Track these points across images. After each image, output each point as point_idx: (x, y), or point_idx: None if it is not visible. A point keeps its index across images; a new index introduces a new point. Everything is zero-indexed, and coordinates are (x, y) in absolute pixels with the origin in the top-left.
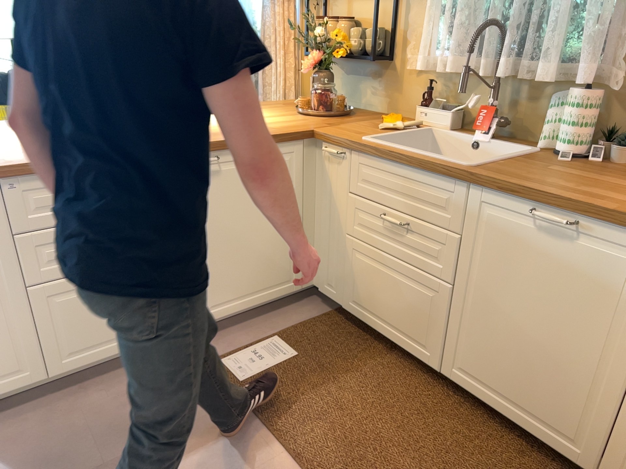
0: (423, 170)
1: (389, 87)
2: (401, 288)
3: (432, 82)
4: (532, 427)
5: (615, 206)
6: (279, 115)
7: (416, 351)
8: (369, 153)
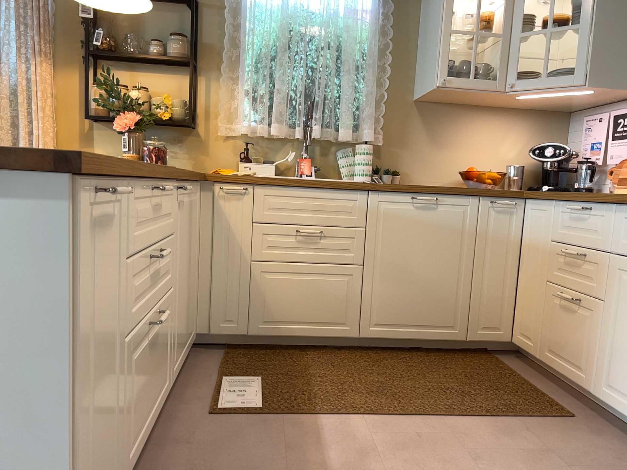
0: (331, 188)
1: (195, 150)
2: (318, 286)
3: (248, 143)
4: (430, 335)
5: (449, 186)
6: None
7: (337, 332)
8: (279, 184)
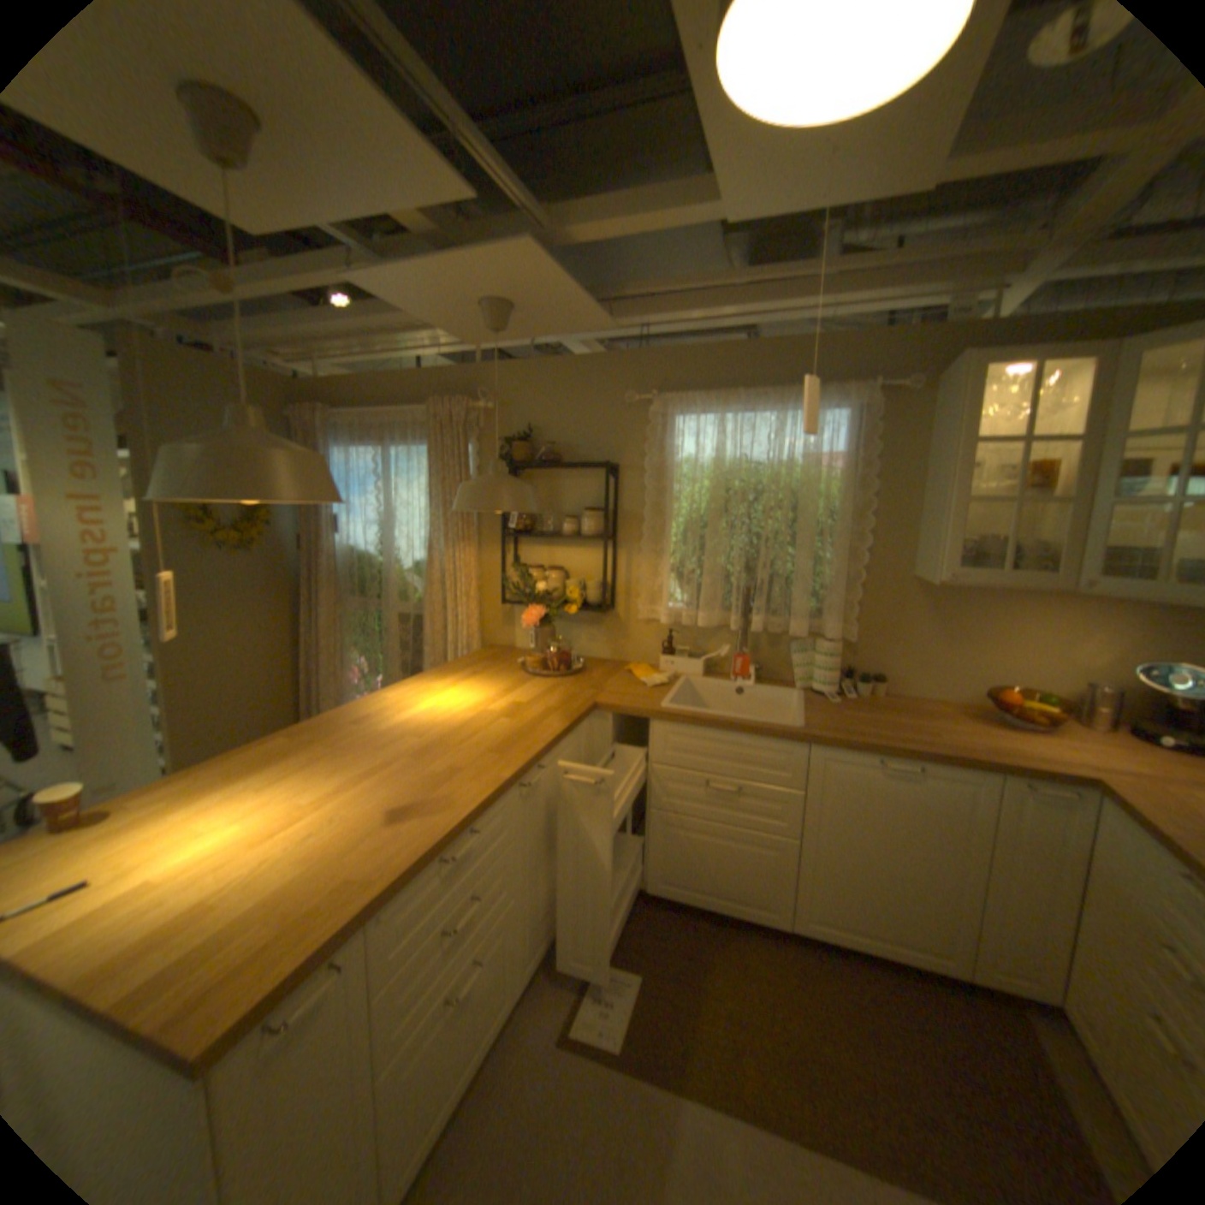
0: (754, 735)
1: (613, 634)
2: (735, 856)
3: (672, 631)
4: (905, 959)
5: (947, 751)
6: (516, 681)
7: (760, 919)
8: (684, 723)
